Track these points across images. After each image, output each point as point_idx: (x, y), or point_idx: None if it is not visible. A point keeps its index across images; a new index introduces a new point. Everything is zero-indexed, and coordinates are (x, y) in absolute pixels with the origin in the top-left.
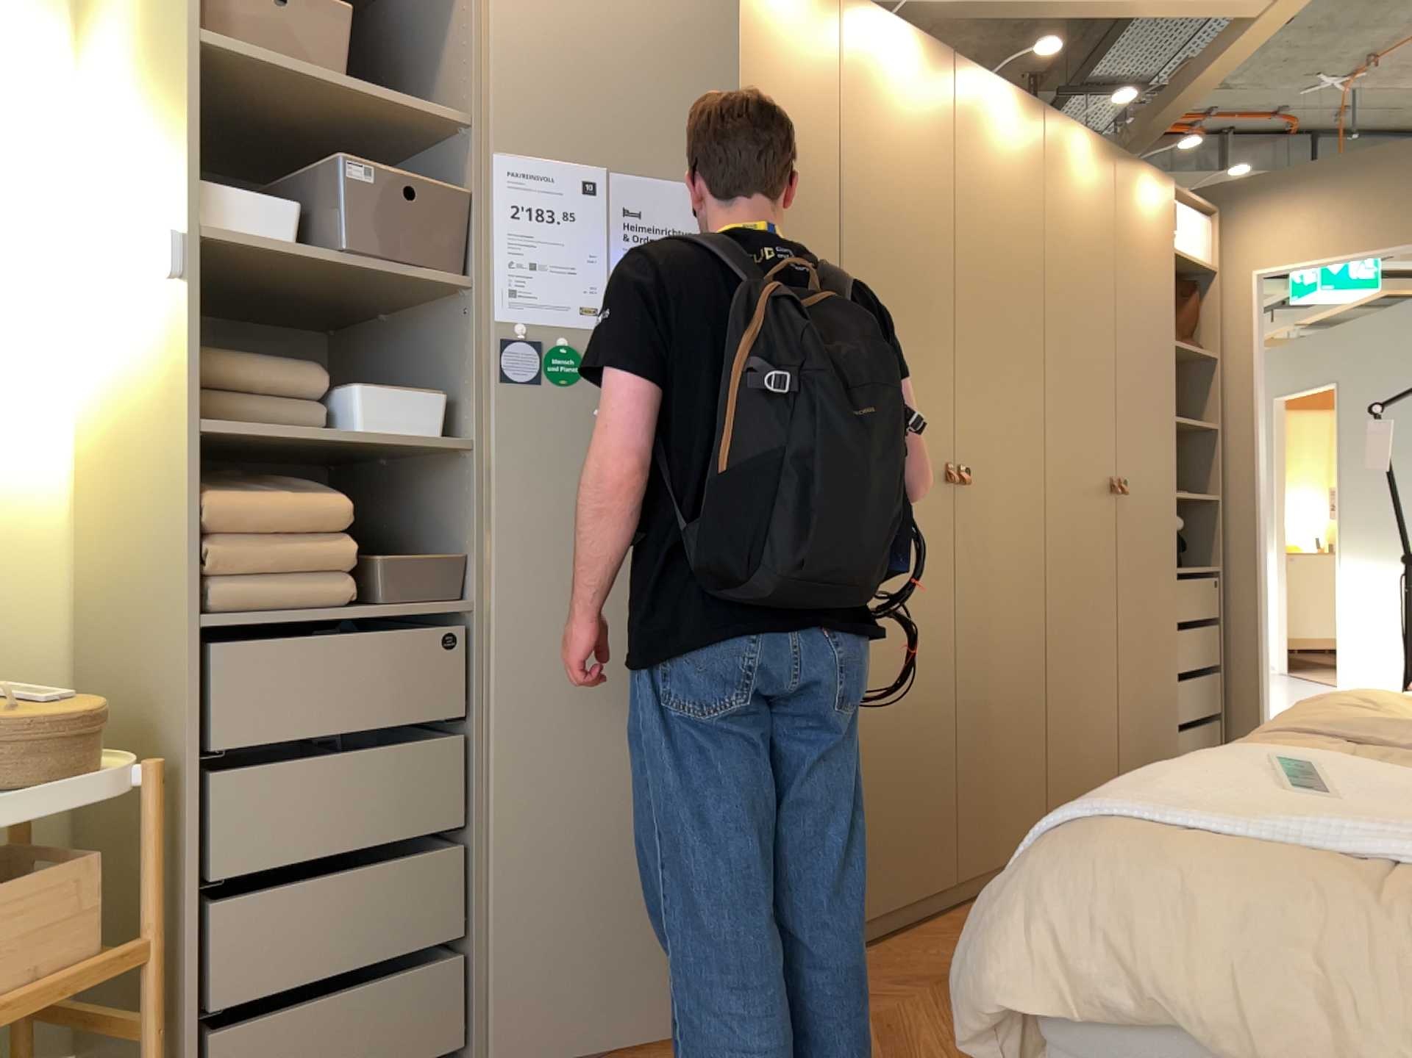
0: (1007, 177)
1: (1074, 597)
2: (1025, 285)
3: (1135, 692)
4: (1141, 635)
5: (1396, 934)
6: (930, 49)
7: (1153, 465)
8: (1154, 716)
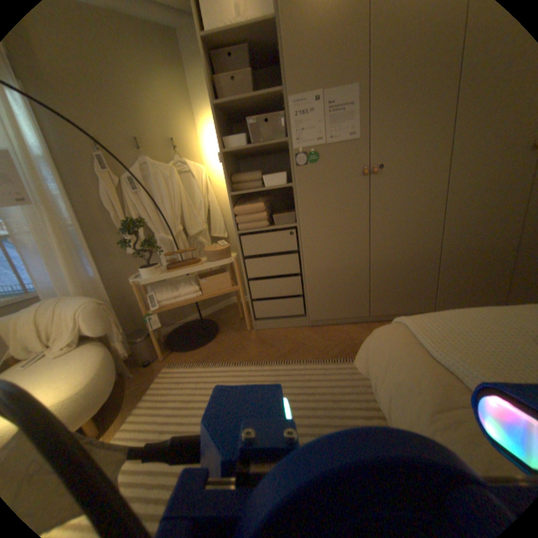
0: None
1: None
2: None
3: None
4: None
5: (431, 423)
6: None
7: None
8: None
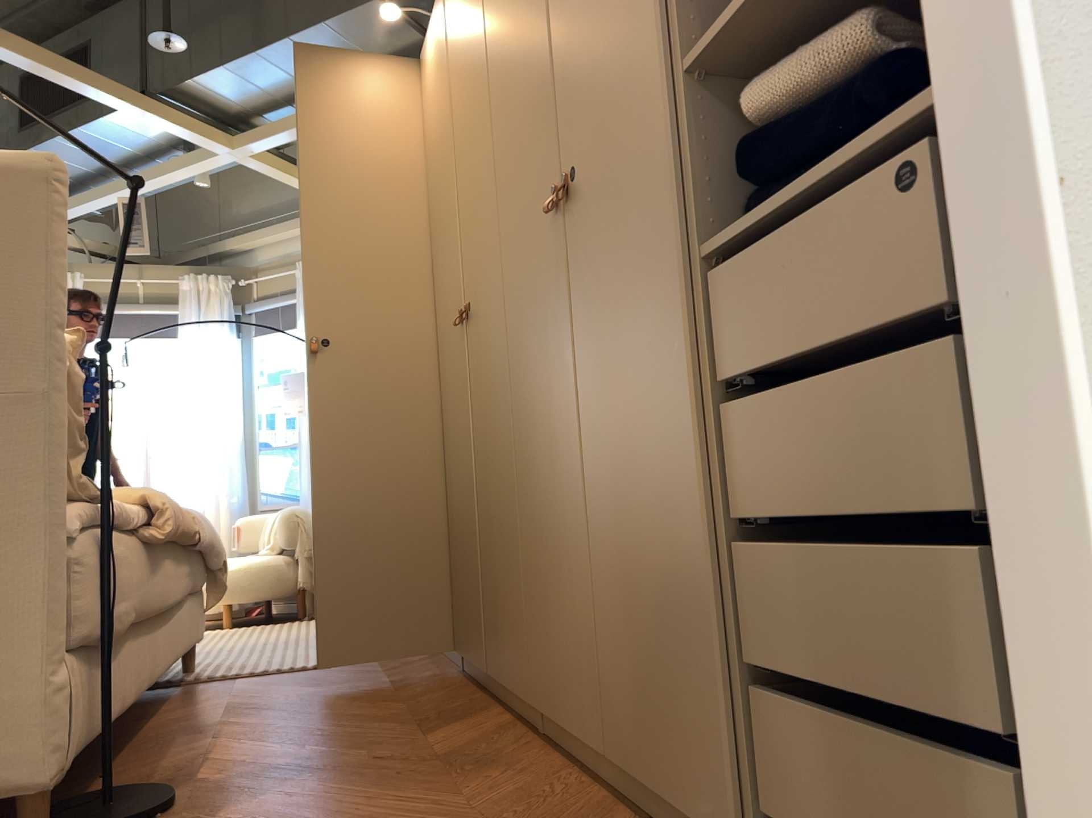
0: (468, 6)
1: (538, 393)
2: (482, 82)
3: (627, 545)
4: (628, 431)
5: None
6: (439, 9)
7: (621, 83)
8: (668, 610)
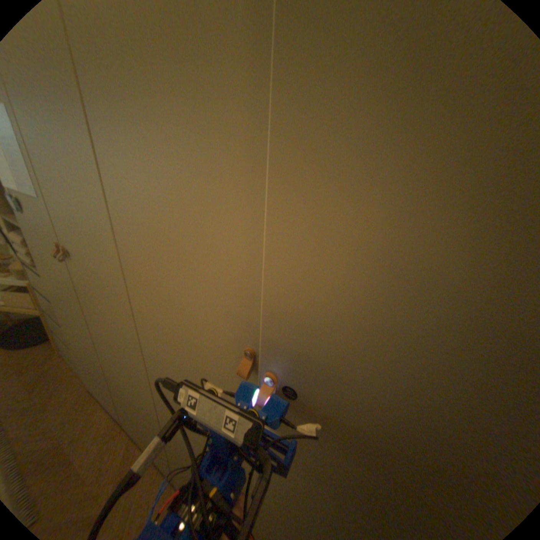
0: None
1: None
2: None
3: None
4: None
5: None
6: None
7: None
8: None
